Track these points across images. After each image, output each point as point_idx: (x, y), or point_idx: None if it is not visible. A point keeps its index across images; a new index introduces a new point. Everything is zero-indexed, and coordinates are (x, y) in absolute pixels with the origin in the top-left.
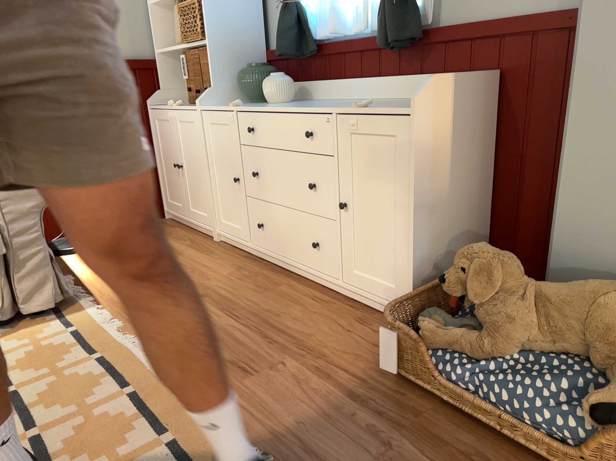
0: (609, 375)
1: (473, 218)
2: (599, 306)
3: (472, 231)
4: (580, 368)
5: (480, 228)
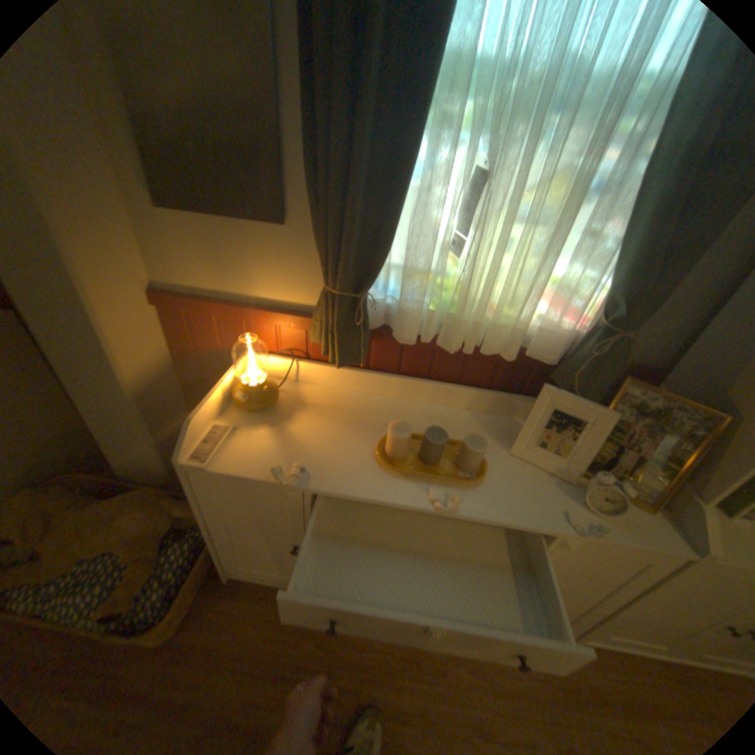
0: (130, 566)
1: (56, 426)
2: (117, 526)
3: (61, 434)
4: (114, 567)
5: (71, 427)
